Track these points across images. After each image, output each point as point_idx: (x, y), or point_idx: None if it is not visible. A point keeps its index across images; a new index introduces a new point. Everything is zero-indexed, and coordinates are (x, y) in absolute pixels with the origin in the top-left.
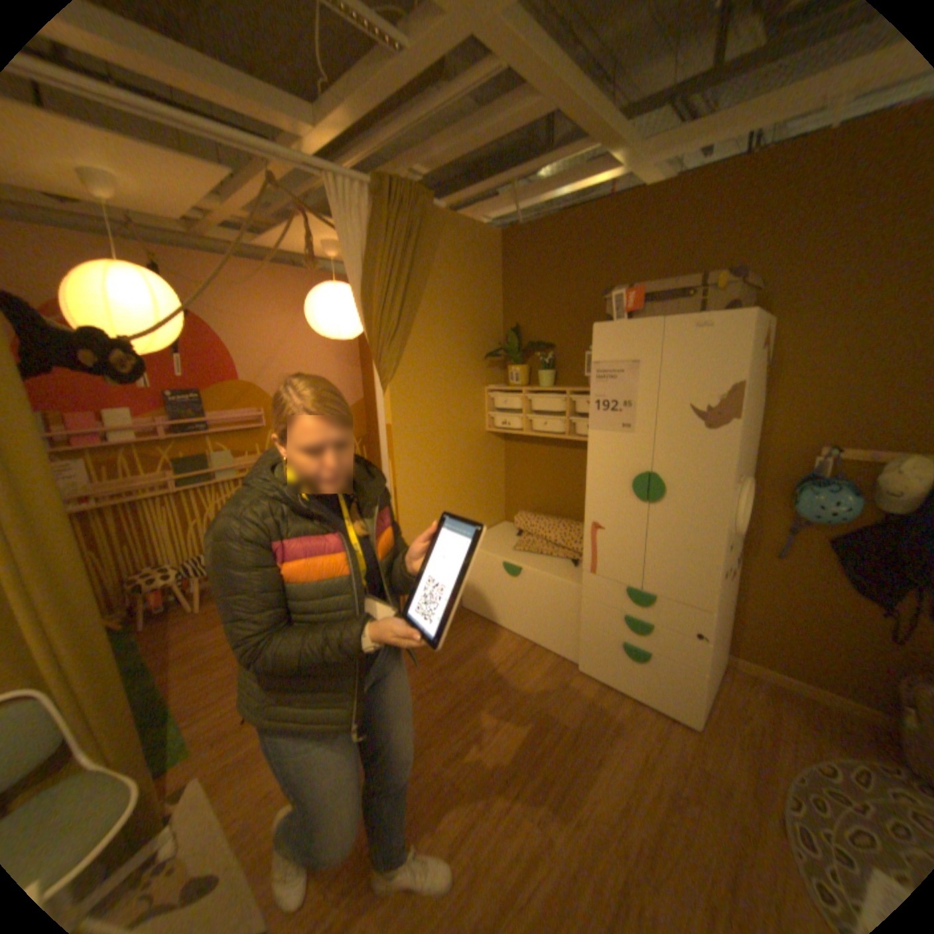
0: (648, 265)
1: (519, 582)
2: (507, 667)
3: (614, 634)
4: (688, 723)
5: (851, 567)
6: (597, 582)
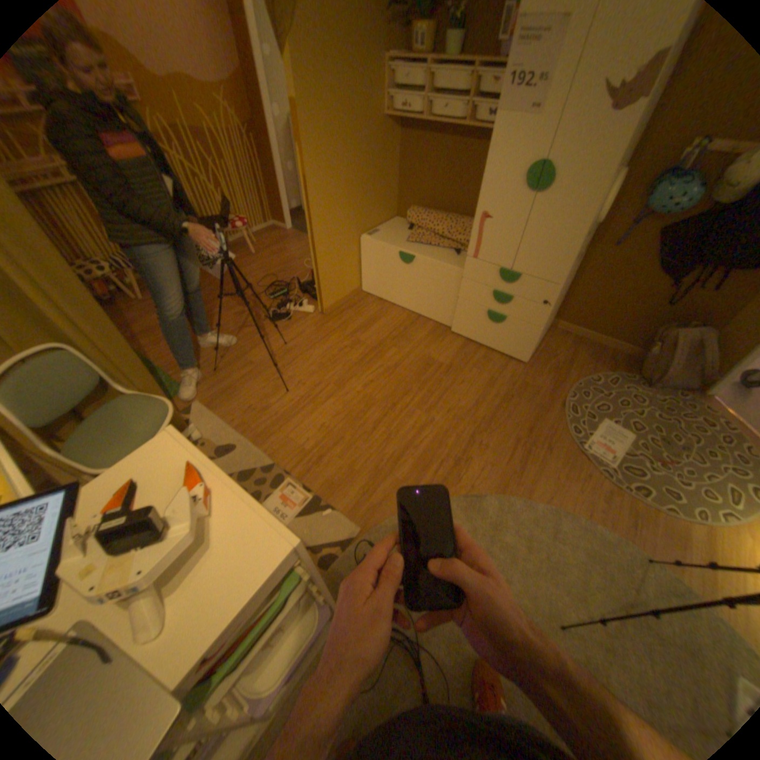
0: None
1: (411, 268)
2: (399, 331)
3: (482, 304)
4: (519, 358)
5: (665, 251)
6: (476, 265)
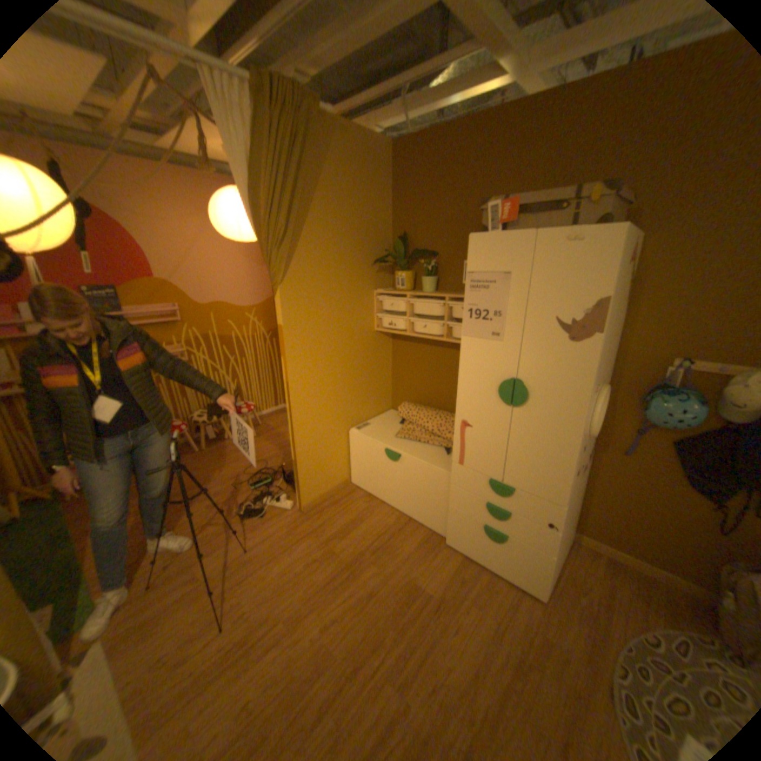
0: (527, 177)
1: (399, 466)
2: (385, 539)
3: (477, 517)
4: (536, 594)
5: (689, 466)
6: (464, 472)
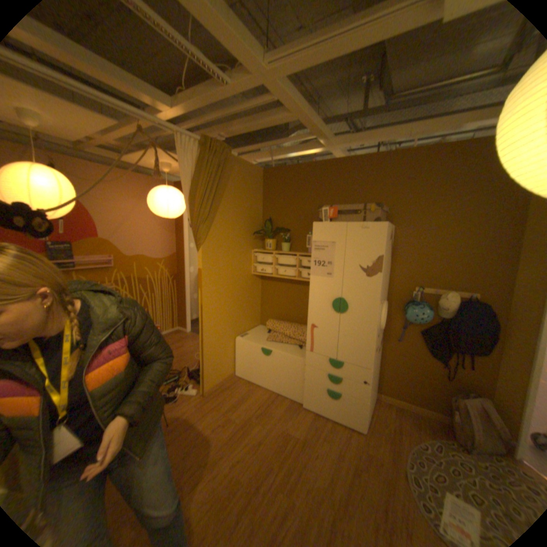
0: (337, 196)
1: (270, 359)
2: (263, 409)
3: (322, 385)
4: (359, 430)
5: (429, 345)
6: (313, 357)
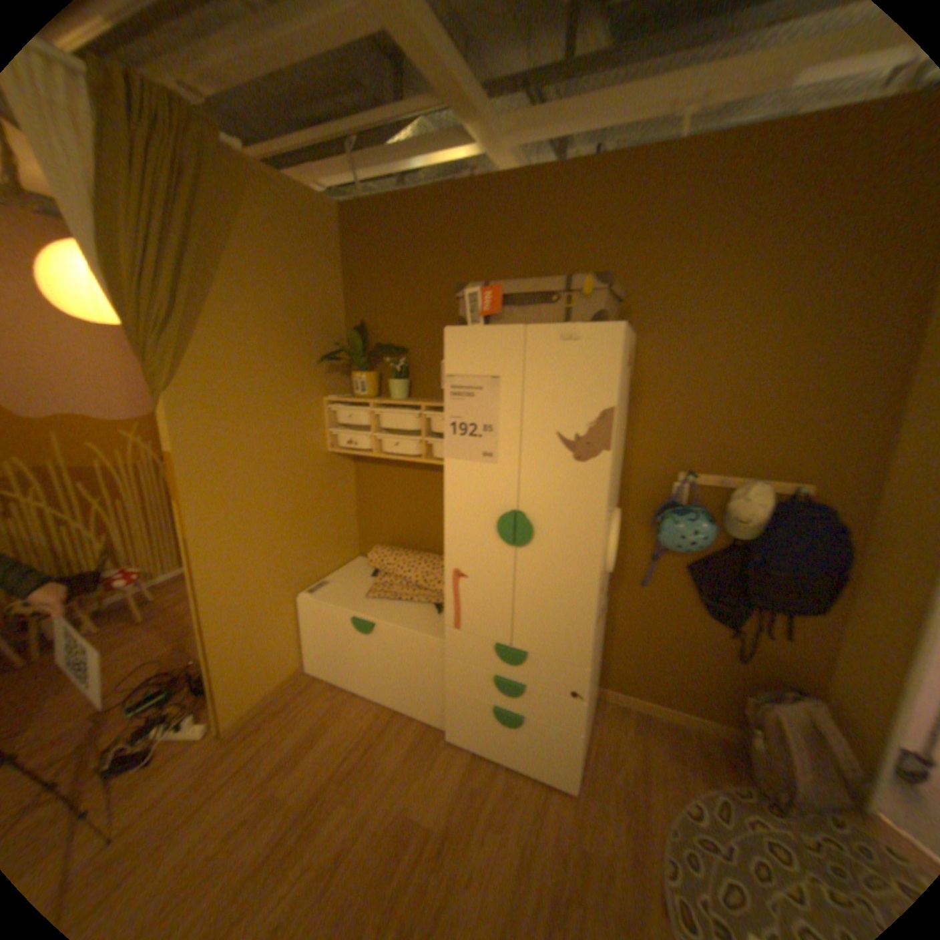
0: (509, 264)
1: (373, 640)
2: (359, 754)
3: (484, 697)
4: (565, 788)
5: (706, 592)
6: (462, 639)
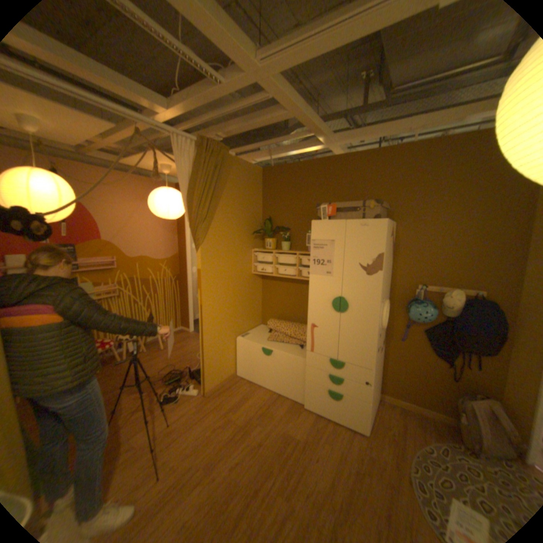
0: (337, 193)
1: (271, 358)
2: (264, 409)
3: (323, 385)
4: (362, 432)
5: (434, 344)
6: (314, 356)
